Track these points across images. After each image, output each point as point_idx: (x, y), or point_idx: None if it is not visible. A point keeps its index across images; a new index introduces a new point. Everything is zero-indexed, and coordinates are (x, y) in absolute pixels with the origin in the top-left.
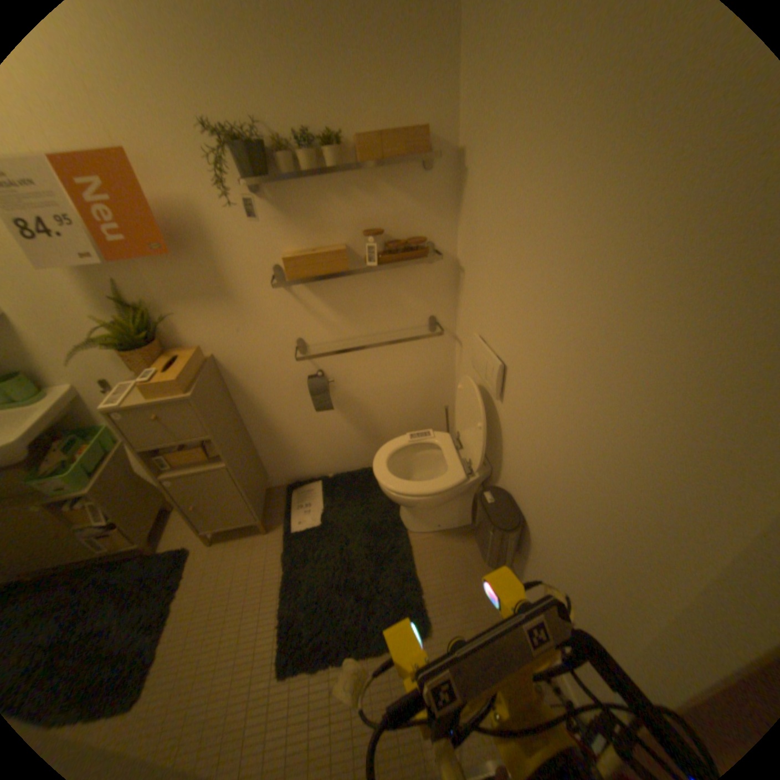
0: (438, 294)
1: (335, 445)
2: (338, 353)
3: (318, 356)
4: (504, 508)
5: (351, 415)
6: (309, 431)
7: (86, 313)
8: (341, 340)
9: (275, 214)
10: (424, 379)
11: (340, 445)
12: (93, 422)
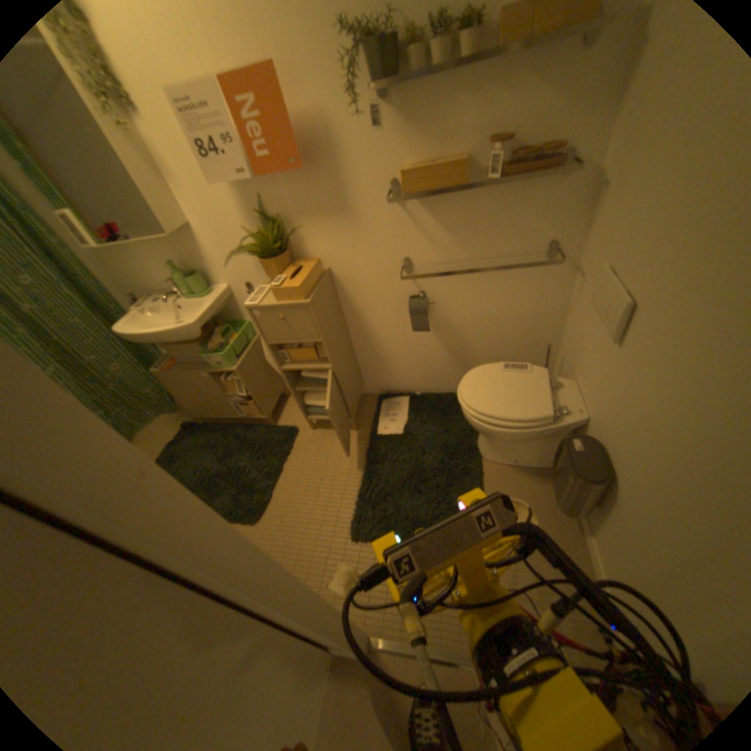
0: (568, 213)
1: (427, 366)
2: (442, 275)
3: (423, 277)
4: (595, 459)
5: (446, 340)
6: (404, 349)
7: (240, 224)
8: (448, 262)
9: (400, 122)
10: (530, 312)
11: (431, 367)
12: (241, 317)
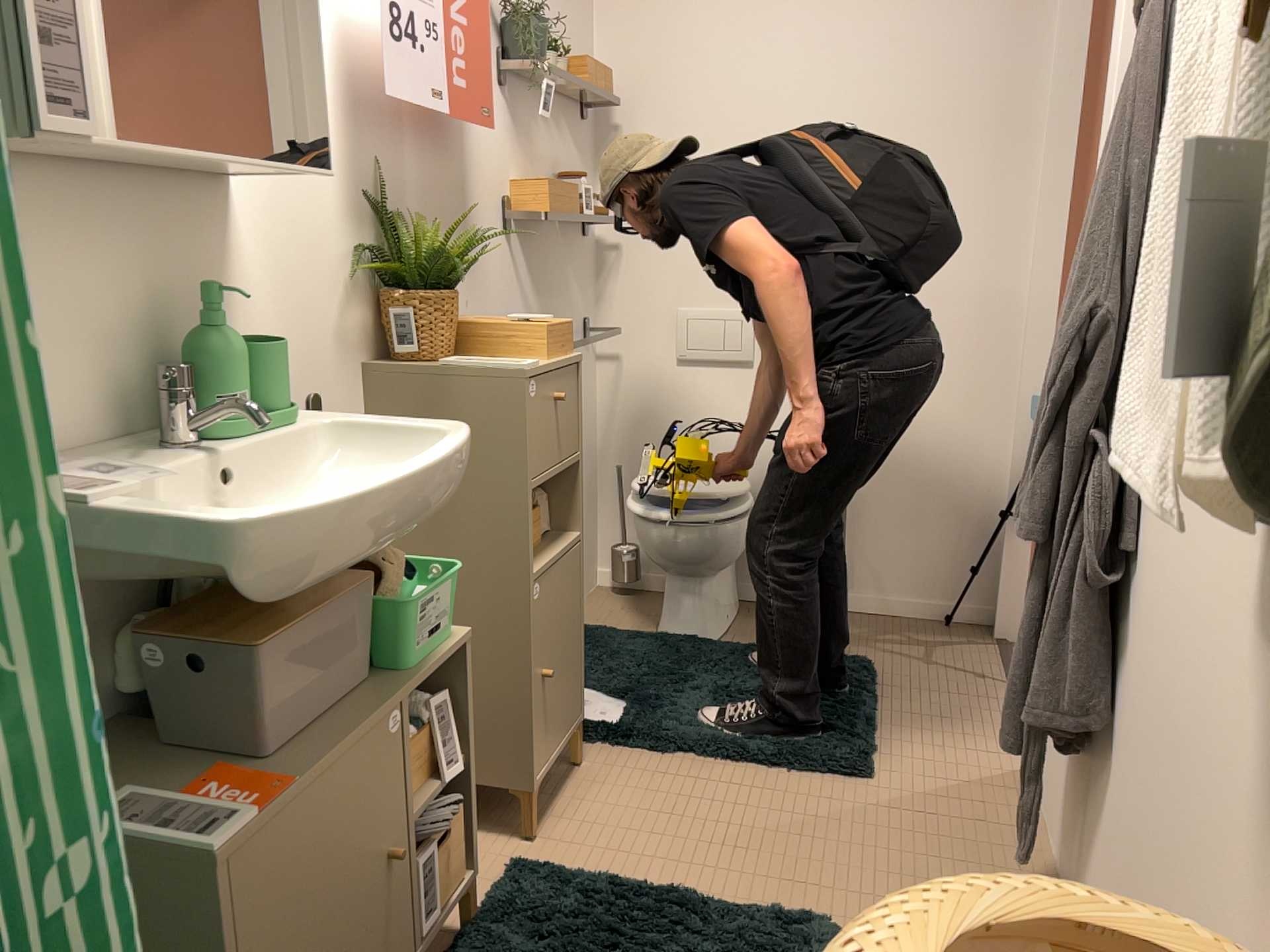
0: (589, 284)
1: None
2: None
3: None
4: None
5: None
6: None
7: (339, 220)
8: None
9: (511, 127)
10: None
11: None
12: None
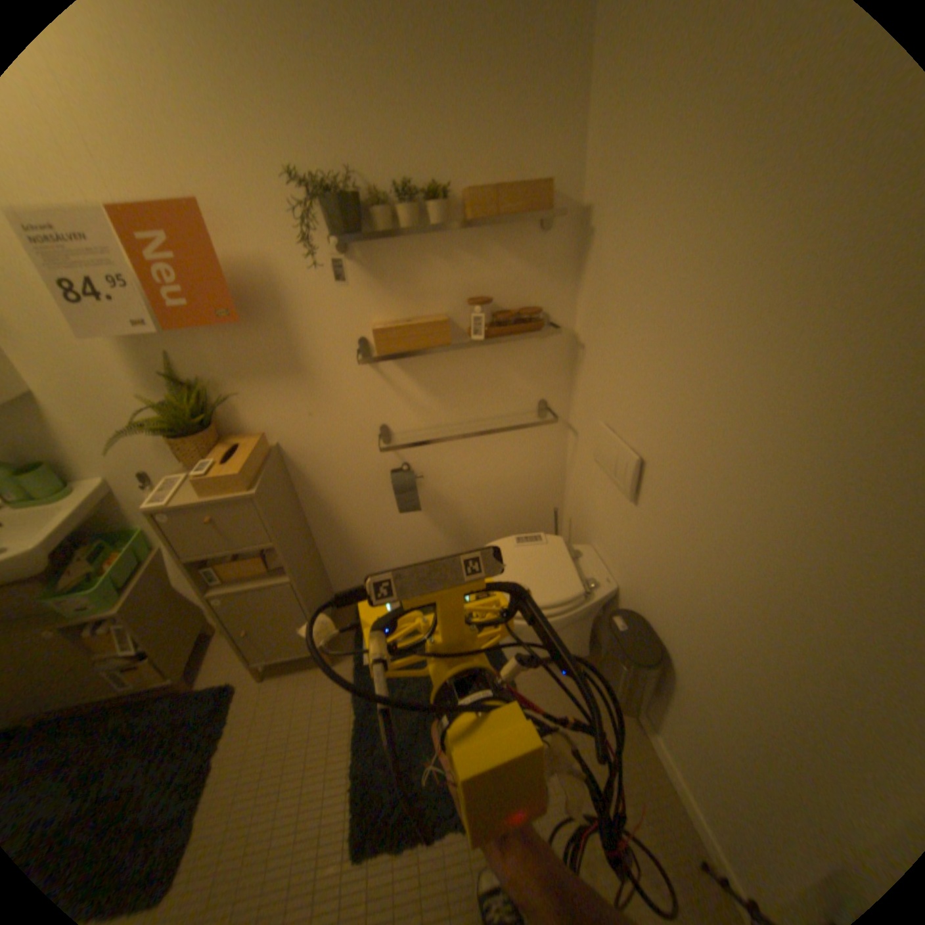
0: (552, 374)
1: (419, 554)
2: (429, 442)
3: (406, 446)
4: (641, 638)
5: (440, 518)
6: (388, 536)
7: (132, 391)
8: (434, 427)
9: (367, 278)
10: (529, 475)
11: (425, 554)
12: (127, 523)
